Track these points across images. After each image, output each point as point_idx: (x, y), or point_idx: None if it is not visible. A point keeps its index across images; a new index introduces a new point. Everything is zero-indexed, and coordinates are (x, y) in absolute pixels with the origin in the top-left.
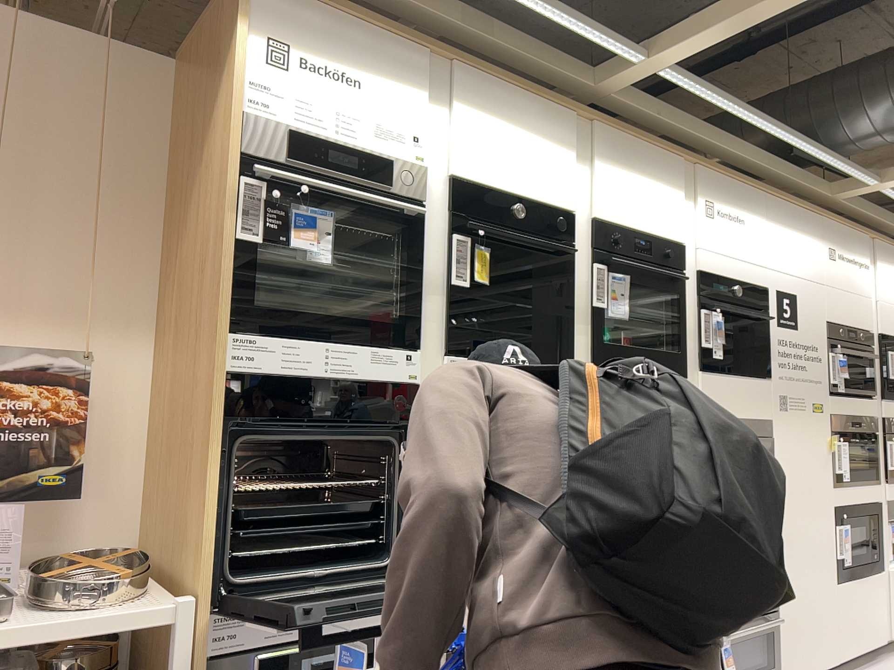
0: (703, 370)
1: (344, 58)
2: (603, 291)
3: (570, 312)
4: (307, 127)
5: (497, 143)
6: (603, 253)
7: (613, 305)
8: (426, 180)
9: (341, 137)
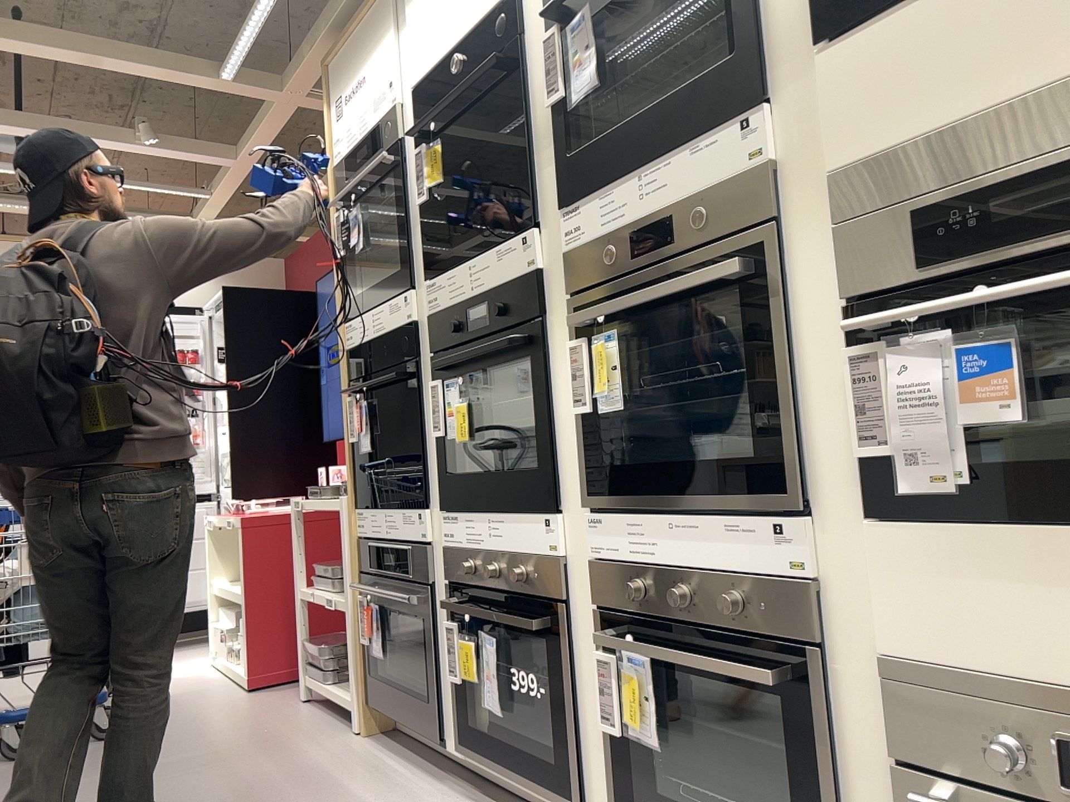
0: (839, 36)
1: (356, 69)
2: (553, 71)
3: (526, 142)
4: (350, 148)
5: (433, 9)
6: (548, 9)
7: (576, 79)
8: (401, 115)
9: (360, 137)
